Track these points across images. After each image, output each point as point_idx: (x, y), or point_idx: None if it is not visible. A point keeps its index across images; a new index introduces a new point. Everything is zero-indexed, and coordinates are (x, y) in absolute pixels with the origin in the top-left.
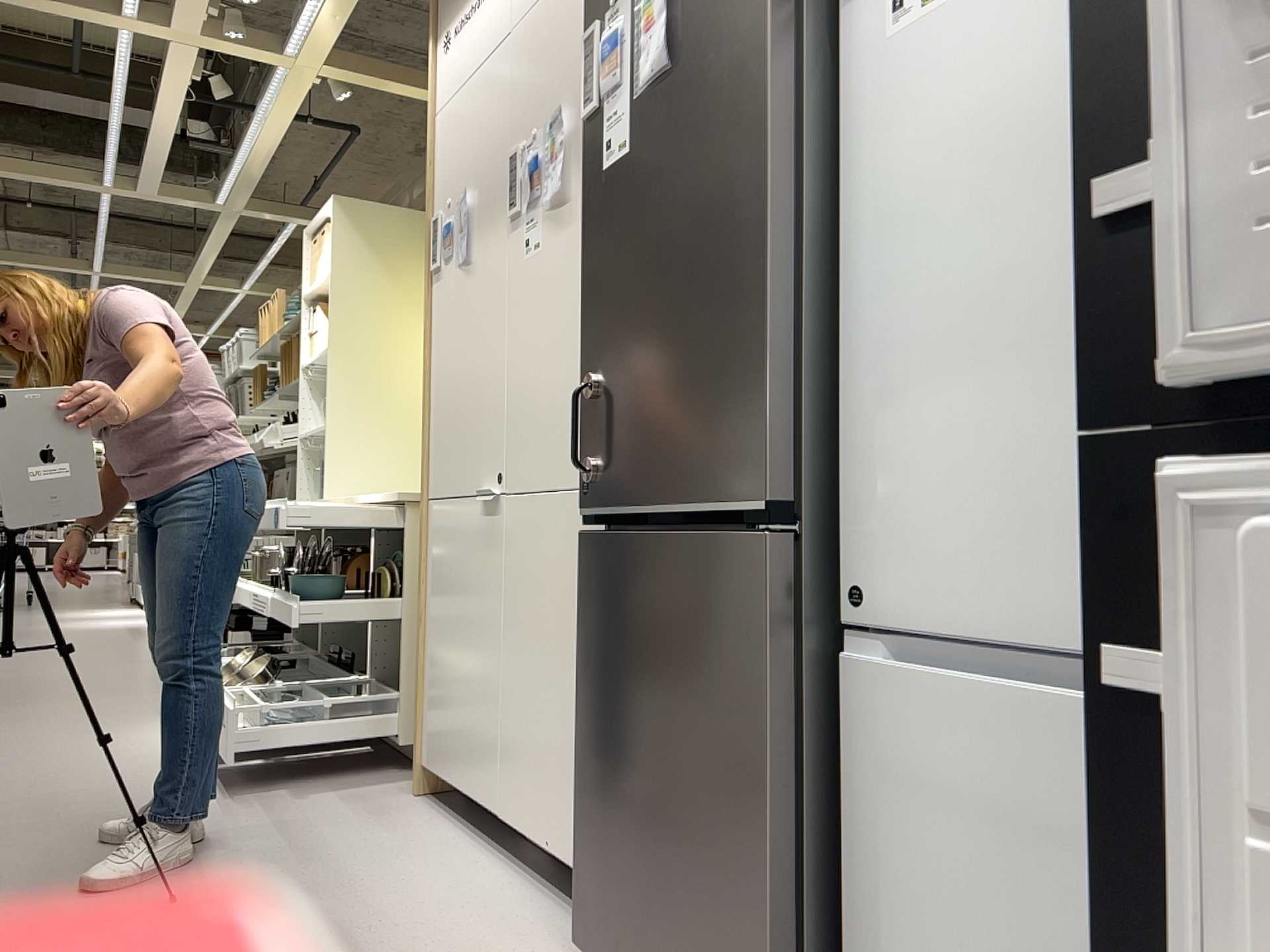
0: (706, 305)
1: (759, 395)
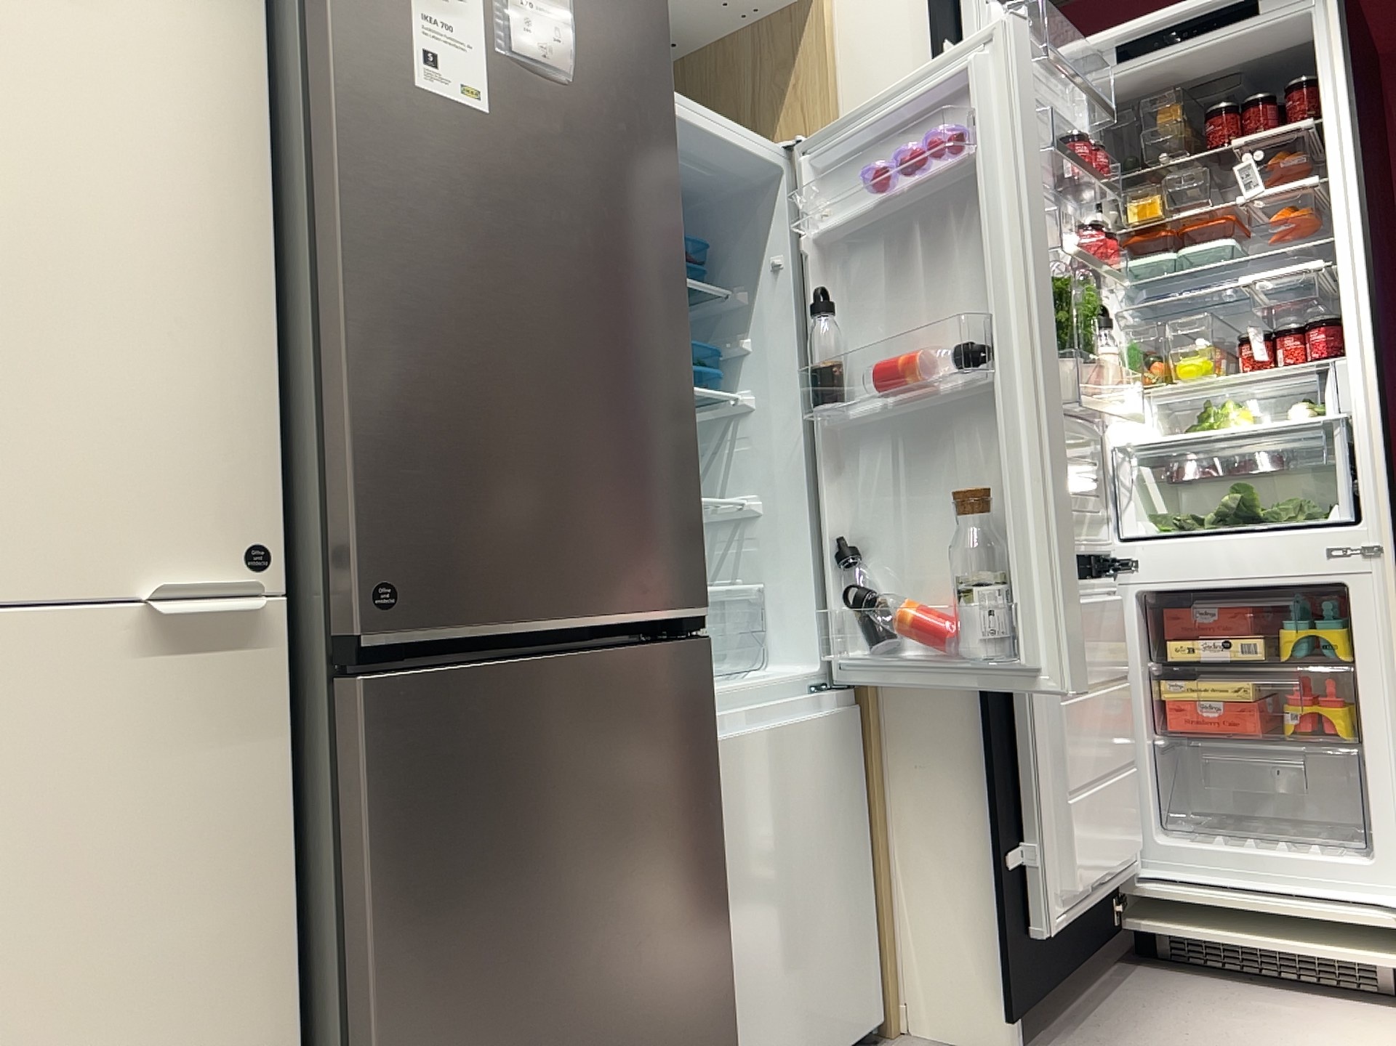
0: (630, 392)
1: (689, 502)
